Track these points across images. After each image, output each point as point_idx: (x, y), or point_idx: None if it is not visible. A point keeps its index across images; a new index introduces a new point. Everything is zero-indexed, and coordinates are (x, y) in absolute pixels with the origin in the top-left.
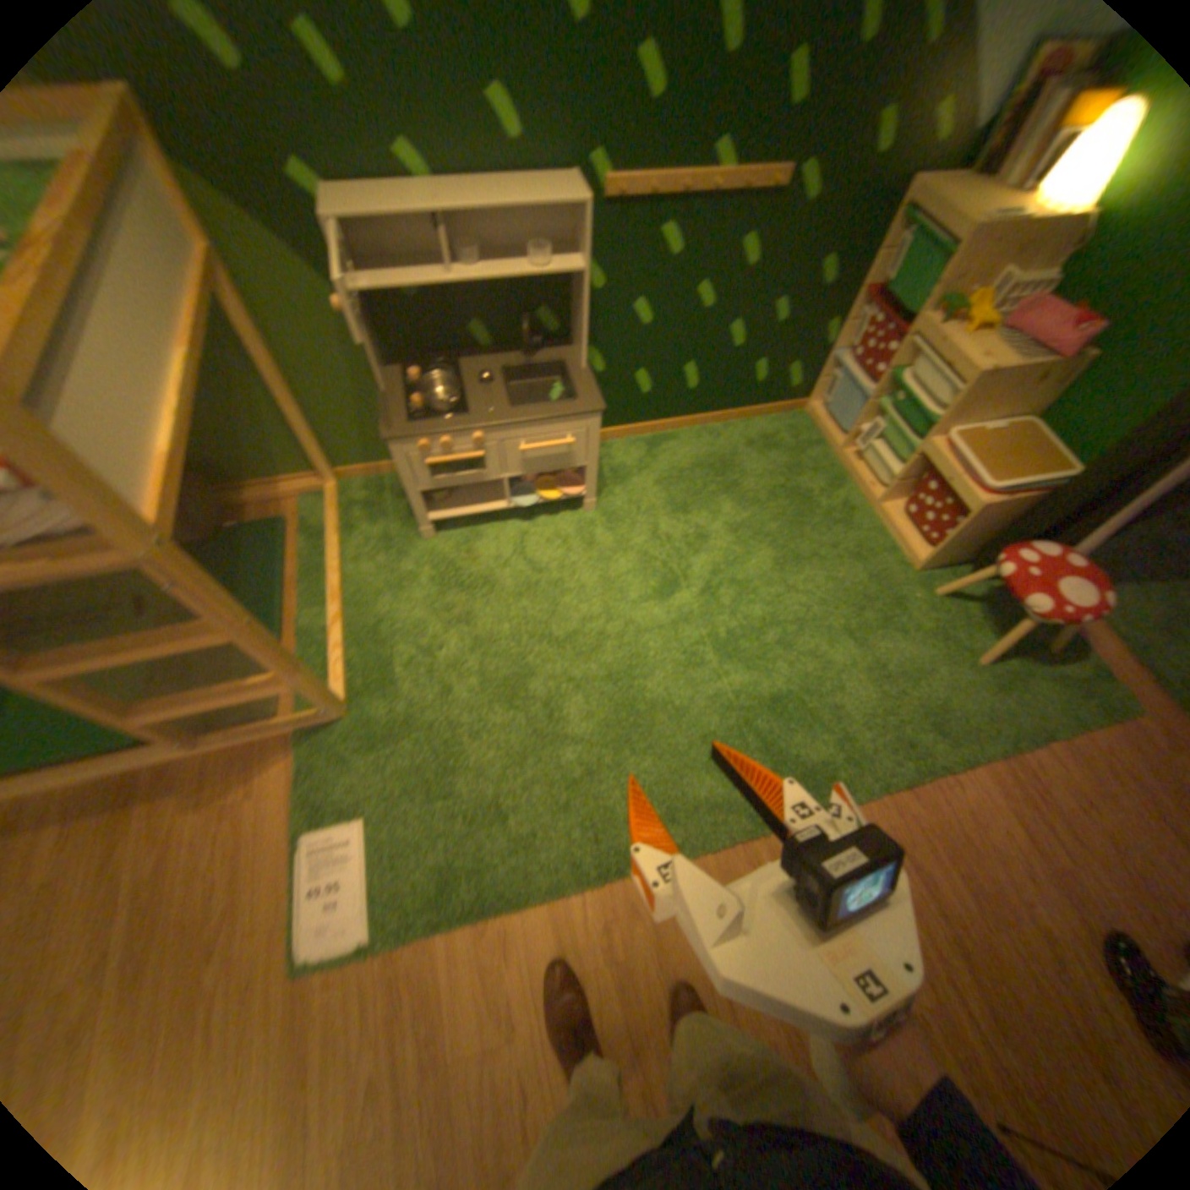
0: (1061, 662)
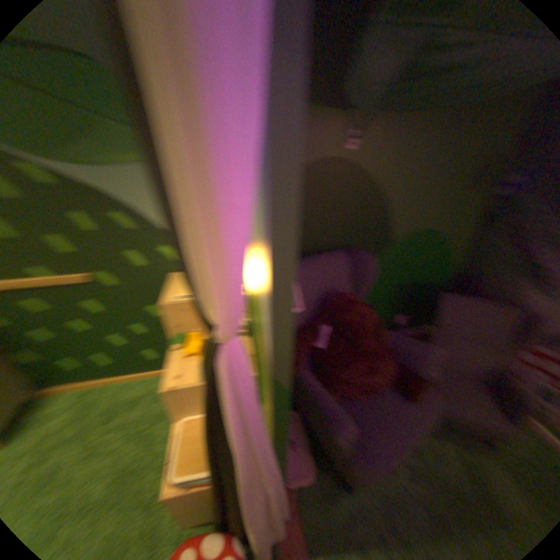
0: None
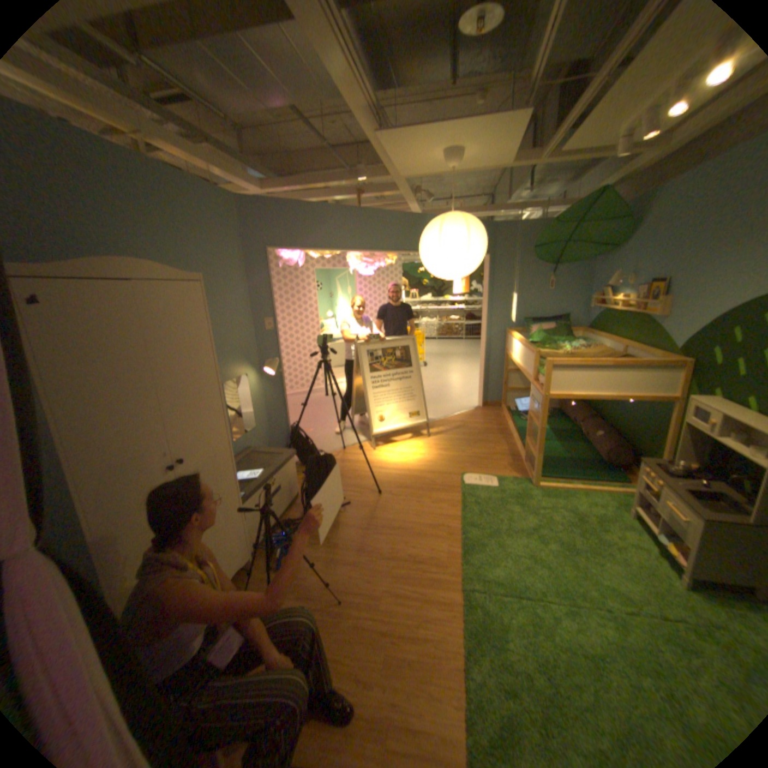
0: None
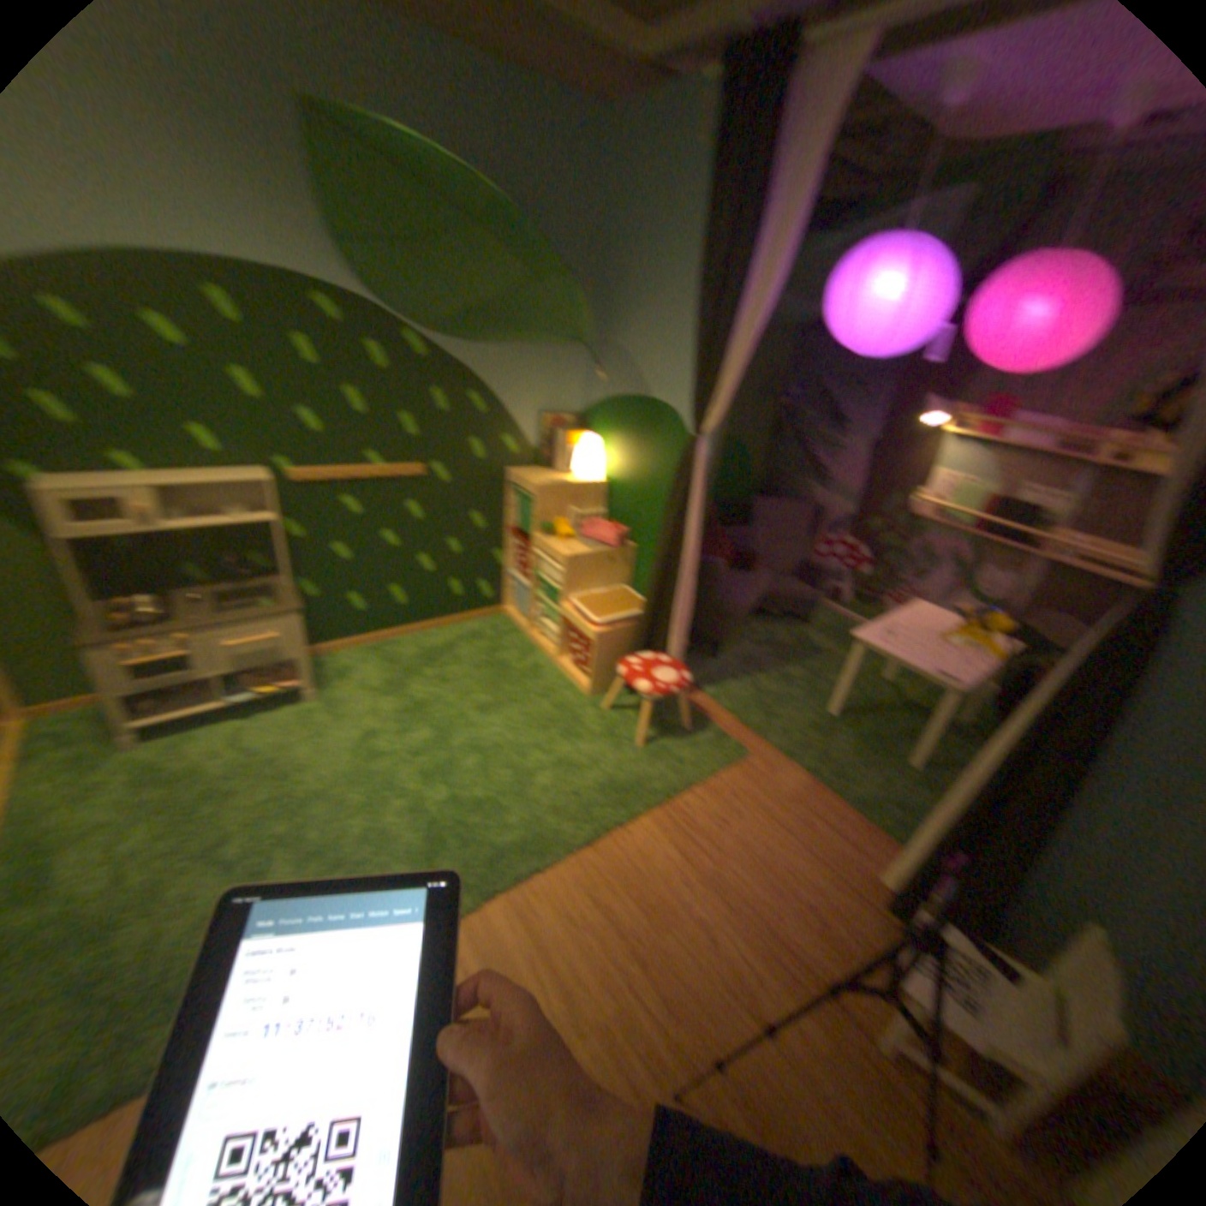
0: (690, 733)
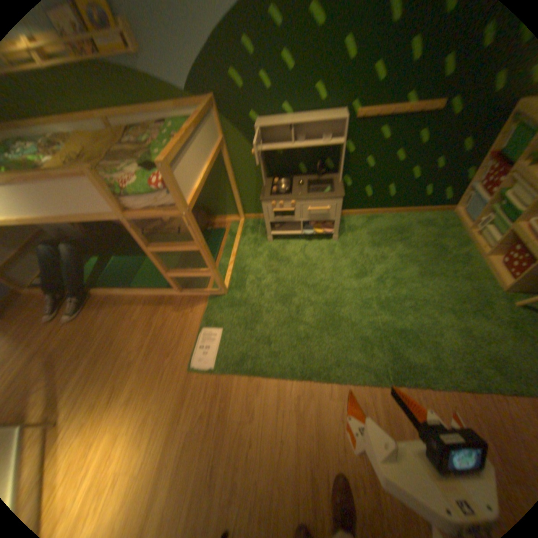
0: None
